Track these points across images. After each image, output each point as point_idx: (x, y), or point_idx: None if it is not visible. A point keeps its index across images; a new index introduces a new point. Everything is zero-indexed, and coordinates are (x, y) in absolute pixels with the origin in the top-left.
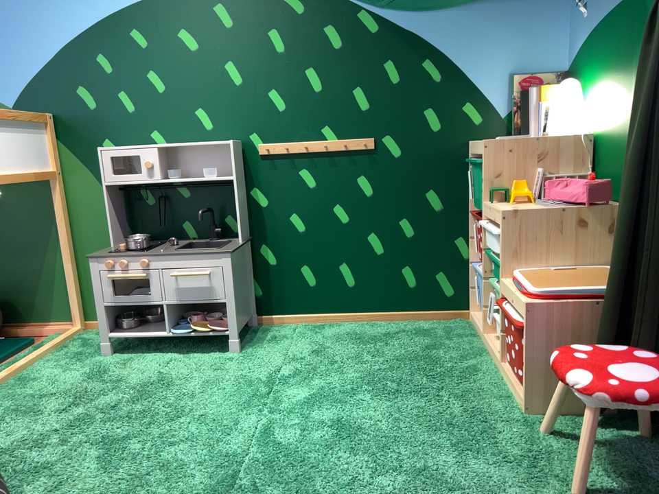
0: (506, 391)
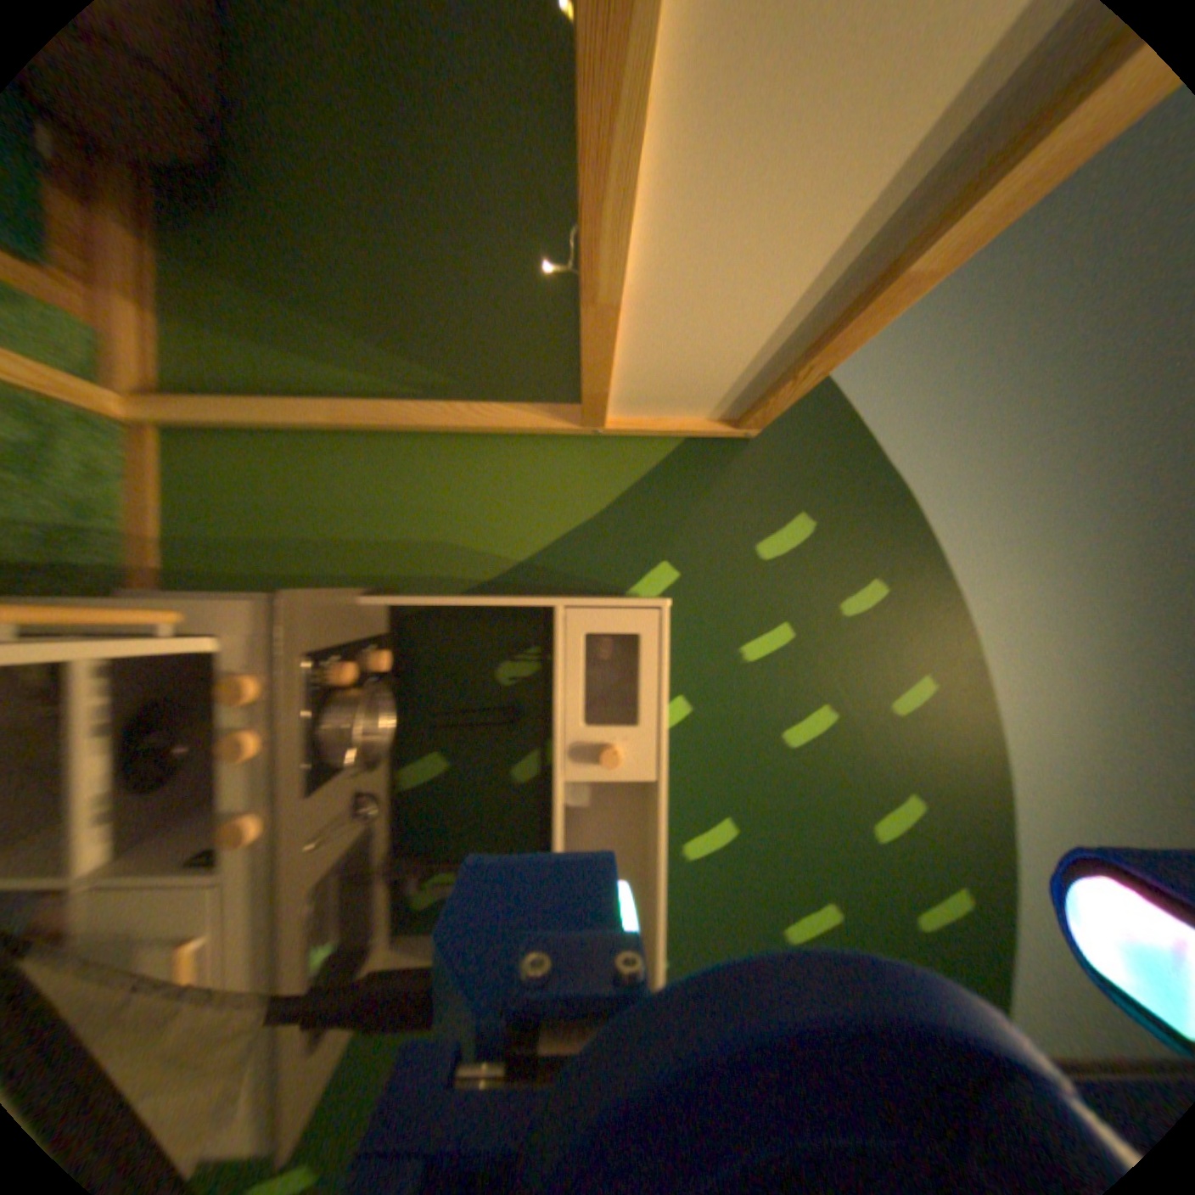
0: None
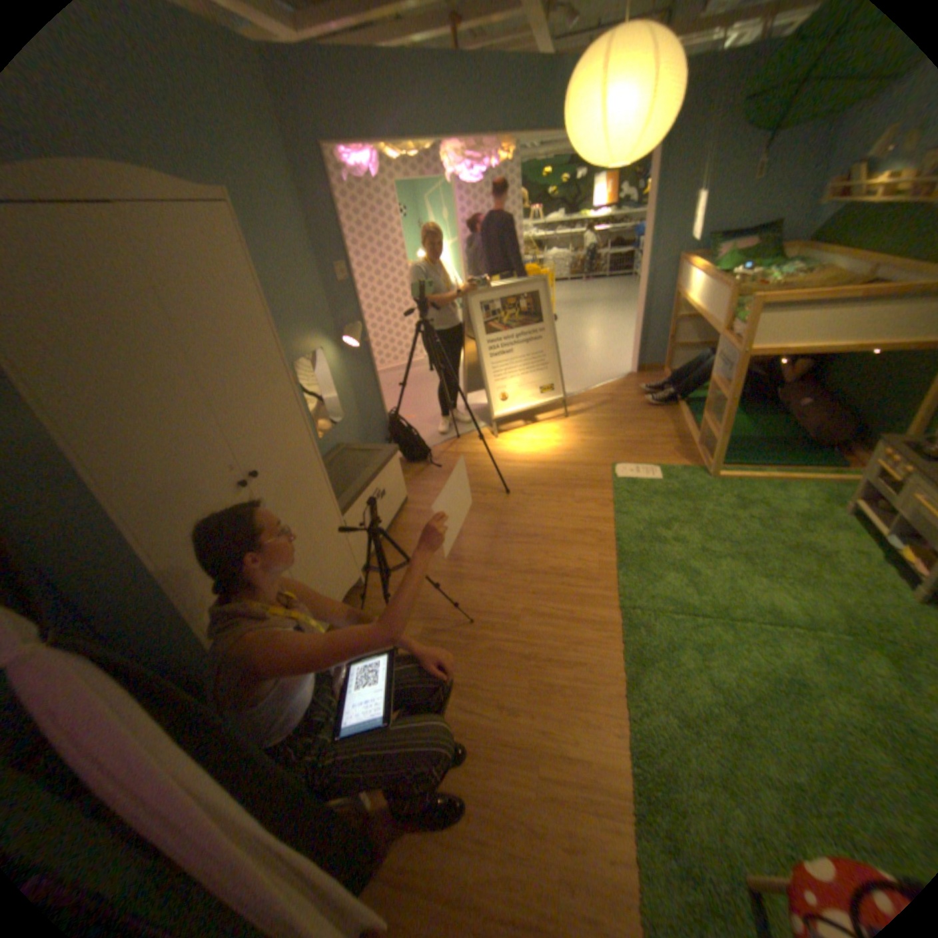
0: None
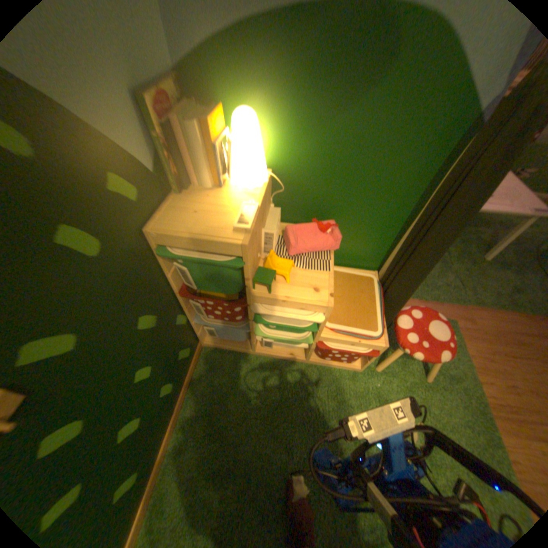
0: (331, 369)
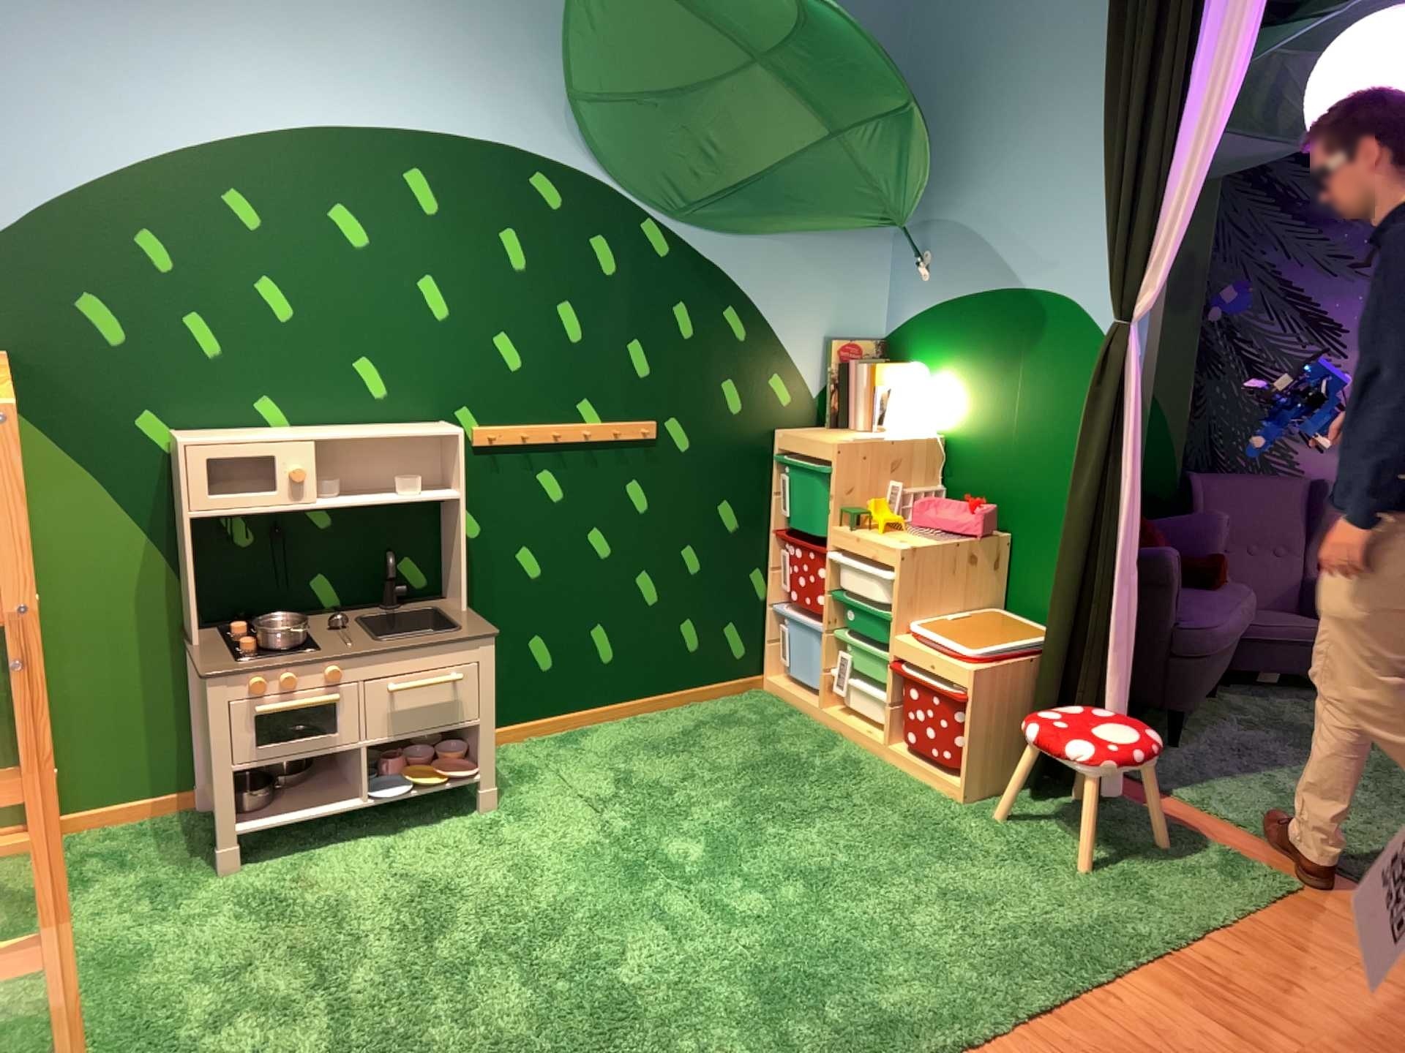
0: (908, 775)
